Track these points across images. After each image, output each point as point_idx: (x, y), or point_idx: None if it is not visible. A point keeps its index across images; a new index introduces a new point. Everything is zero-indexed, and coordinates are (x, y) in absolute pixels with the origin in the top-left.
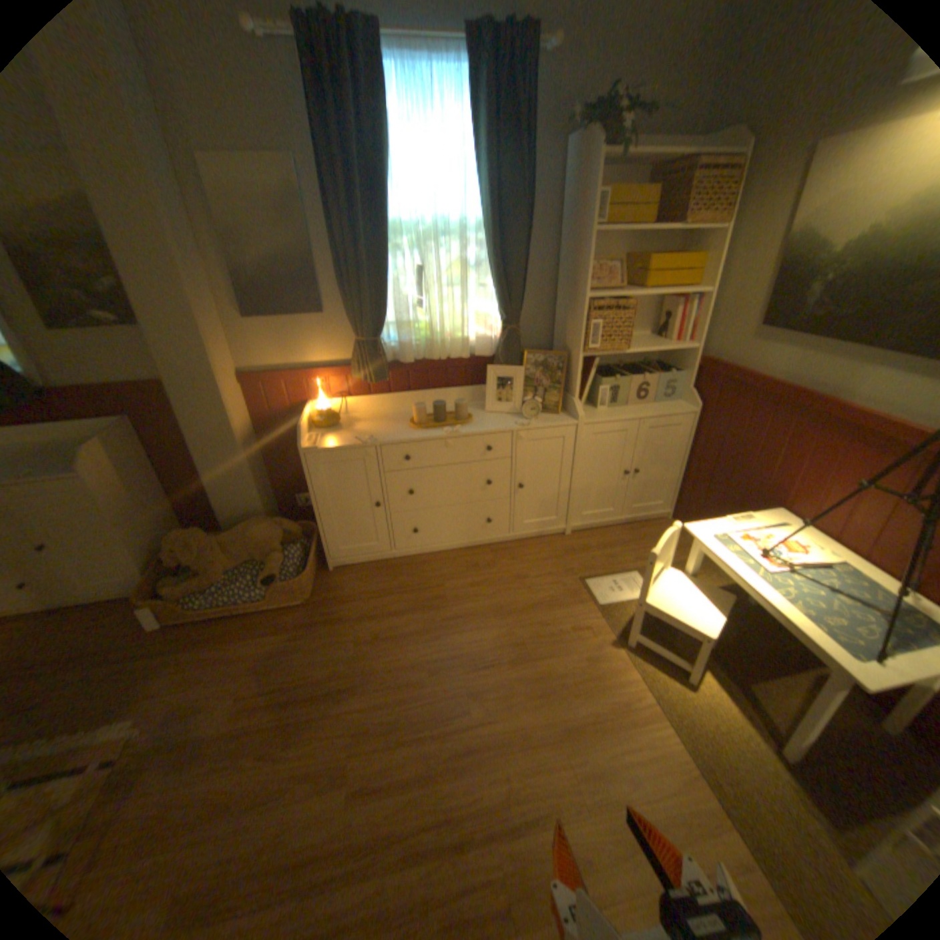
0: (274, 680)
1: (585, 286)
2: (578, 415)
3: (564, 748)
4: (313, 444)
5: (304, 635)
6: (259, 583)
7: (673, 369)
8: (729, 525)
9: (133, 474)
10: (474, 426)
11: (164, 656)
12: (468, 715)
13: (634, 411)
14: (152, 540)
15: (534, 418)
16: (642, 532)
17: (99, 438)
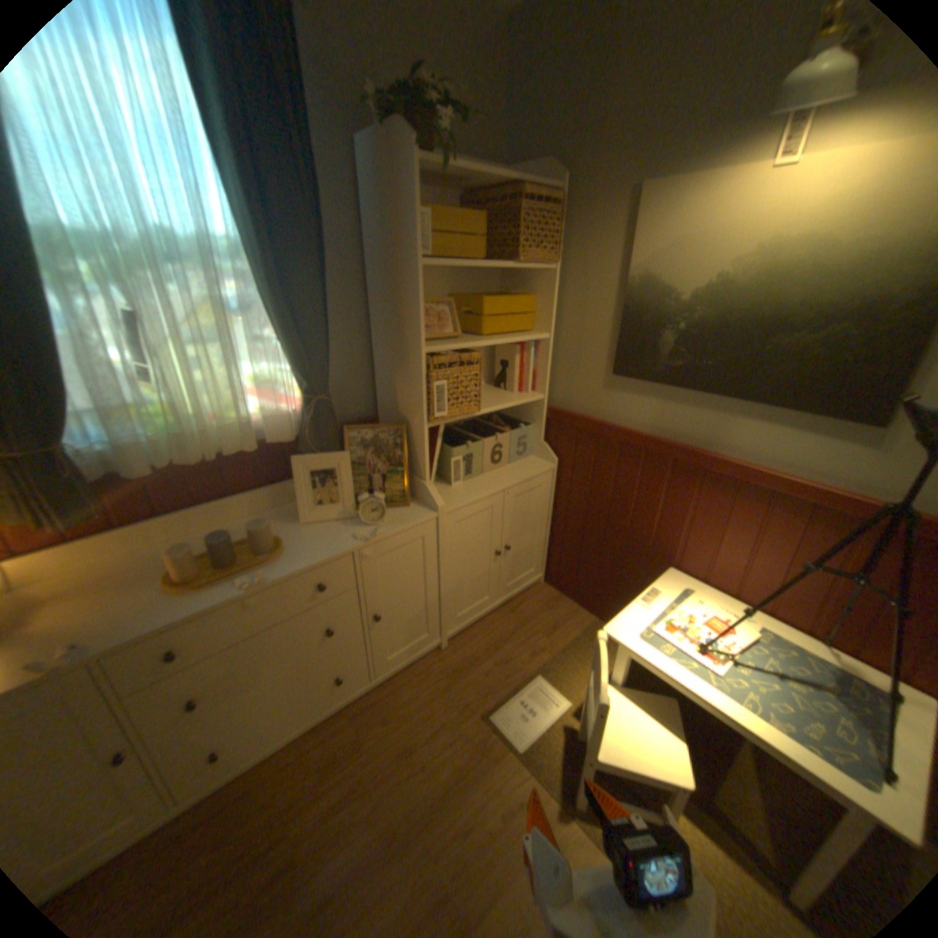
0: None
1: (419, 338)
2: (438, 503)
3: None
4: None
5: None
6: None
7: (518, 422)
8: (643, 610)
9: None
10: (290, 556)
11: None
12: None
13: (494, 480)
14: None
15: (380, 520)
16: (523, 611)
17: None
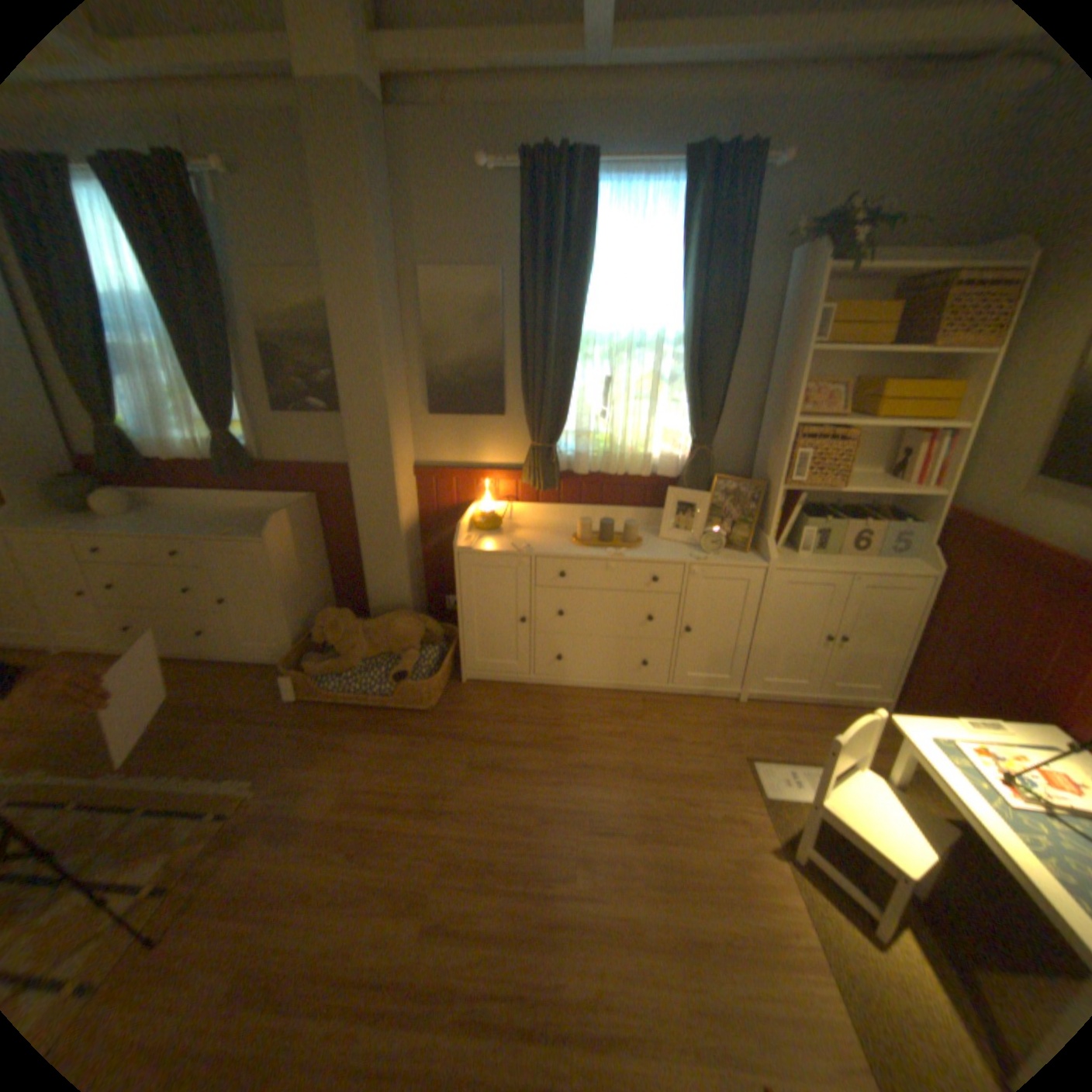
0: (382, 783)
1: (794, 410)
2: (771, 557)
3: (682, 963)
4: (469, 545)
5: (422, 745)
6: (391, 678)
7: (912, 519)
8: (963, 731)
9: (307, 549)
10: (642, 552)
11: (292, 731)
12: (574, 884)
13: (848, 563)
14: (309, 615)
15: (715, 553)
16: (847, 722)
17: (287, 511)
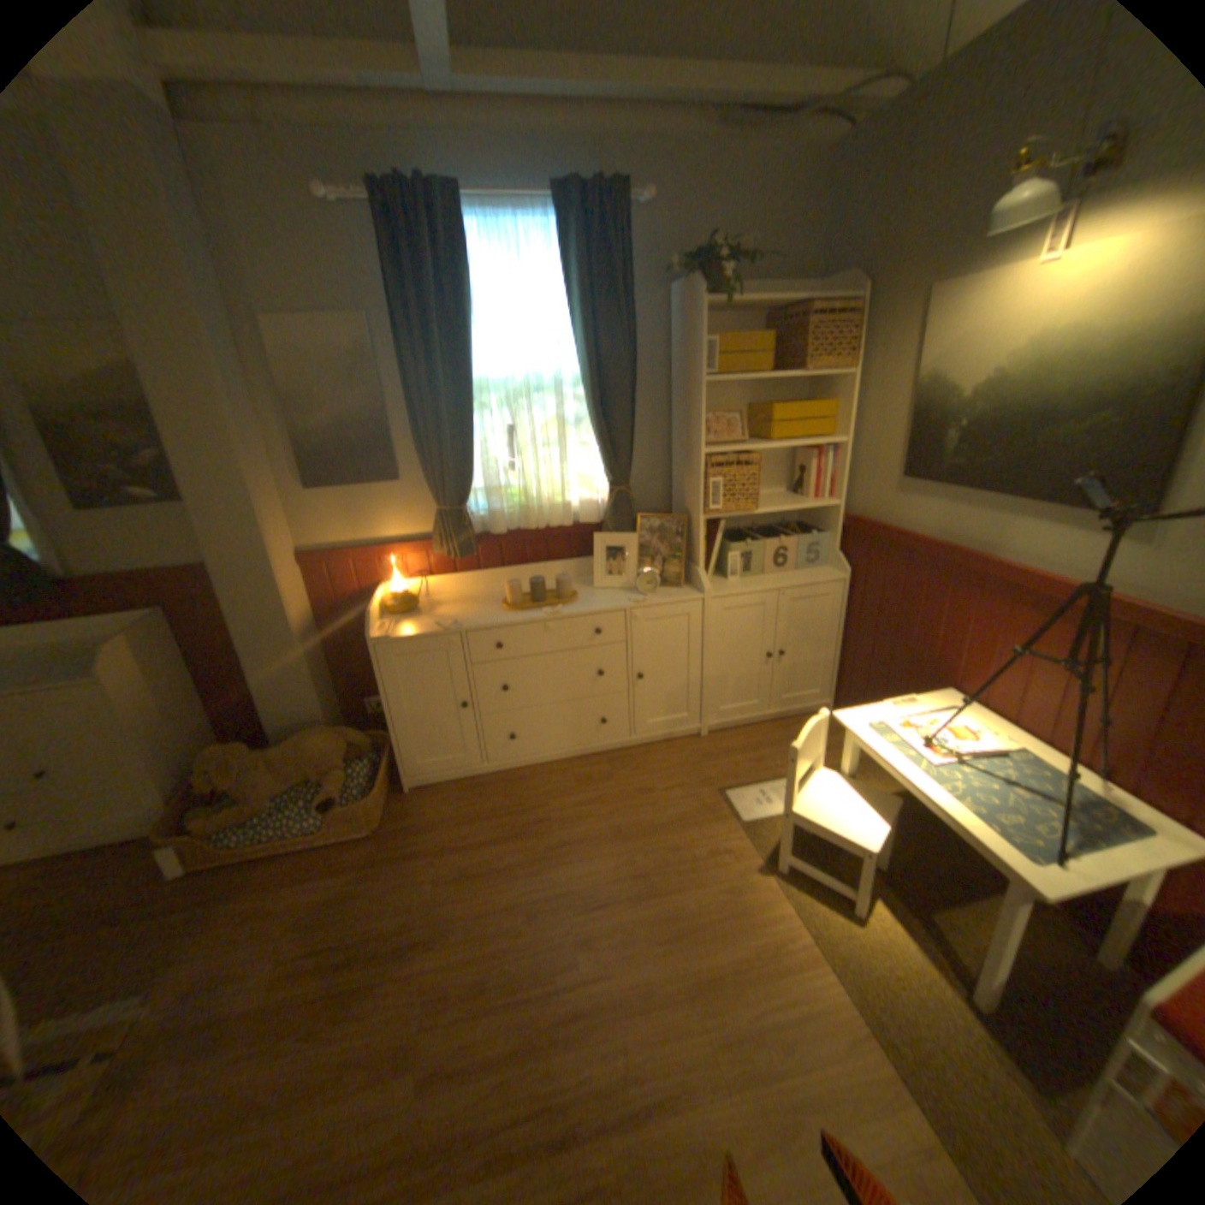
0: (329, 935)
1: (699, 441)
2: (704, 587)
3: (697, 1006)
4: (385, 632)
5: (370, 876)
6: (315, 810)
7: (815, 530)
8: (888, 711)
9: (164, 679)
10: (580, 605)
11: (189, 911)
12: (576, 969)
13: (771, 581)
14: (183, 761)
15: (652, 593)
16: (797, 730)
17: (126, 635)
